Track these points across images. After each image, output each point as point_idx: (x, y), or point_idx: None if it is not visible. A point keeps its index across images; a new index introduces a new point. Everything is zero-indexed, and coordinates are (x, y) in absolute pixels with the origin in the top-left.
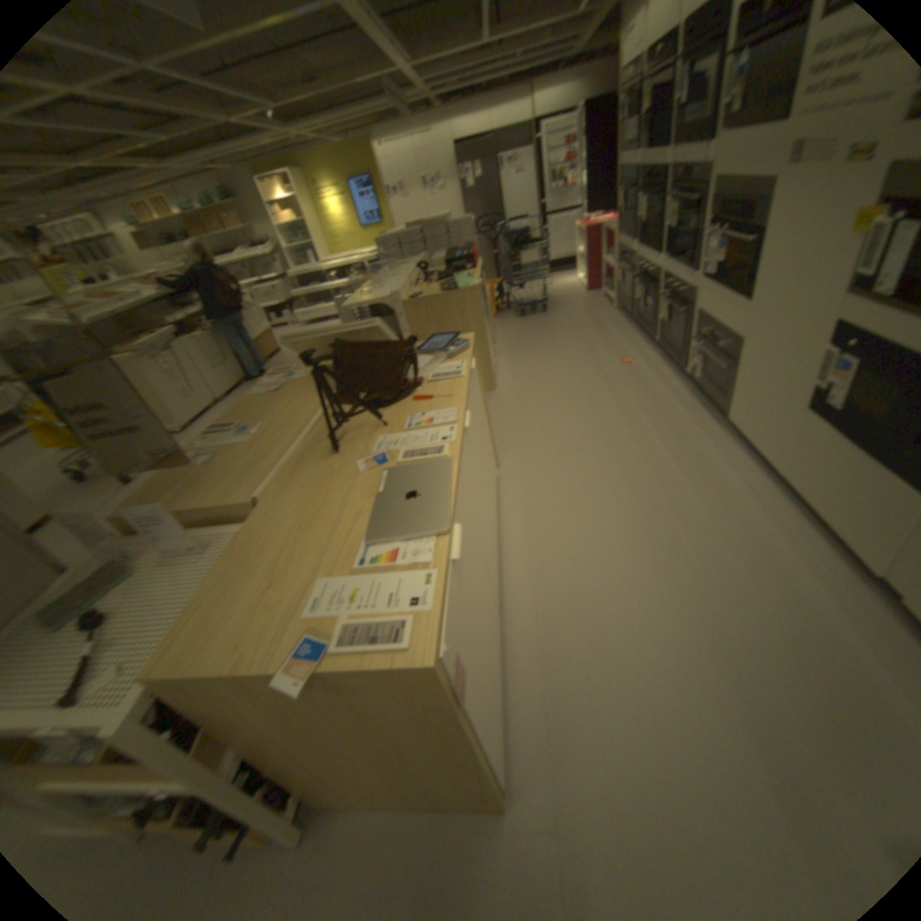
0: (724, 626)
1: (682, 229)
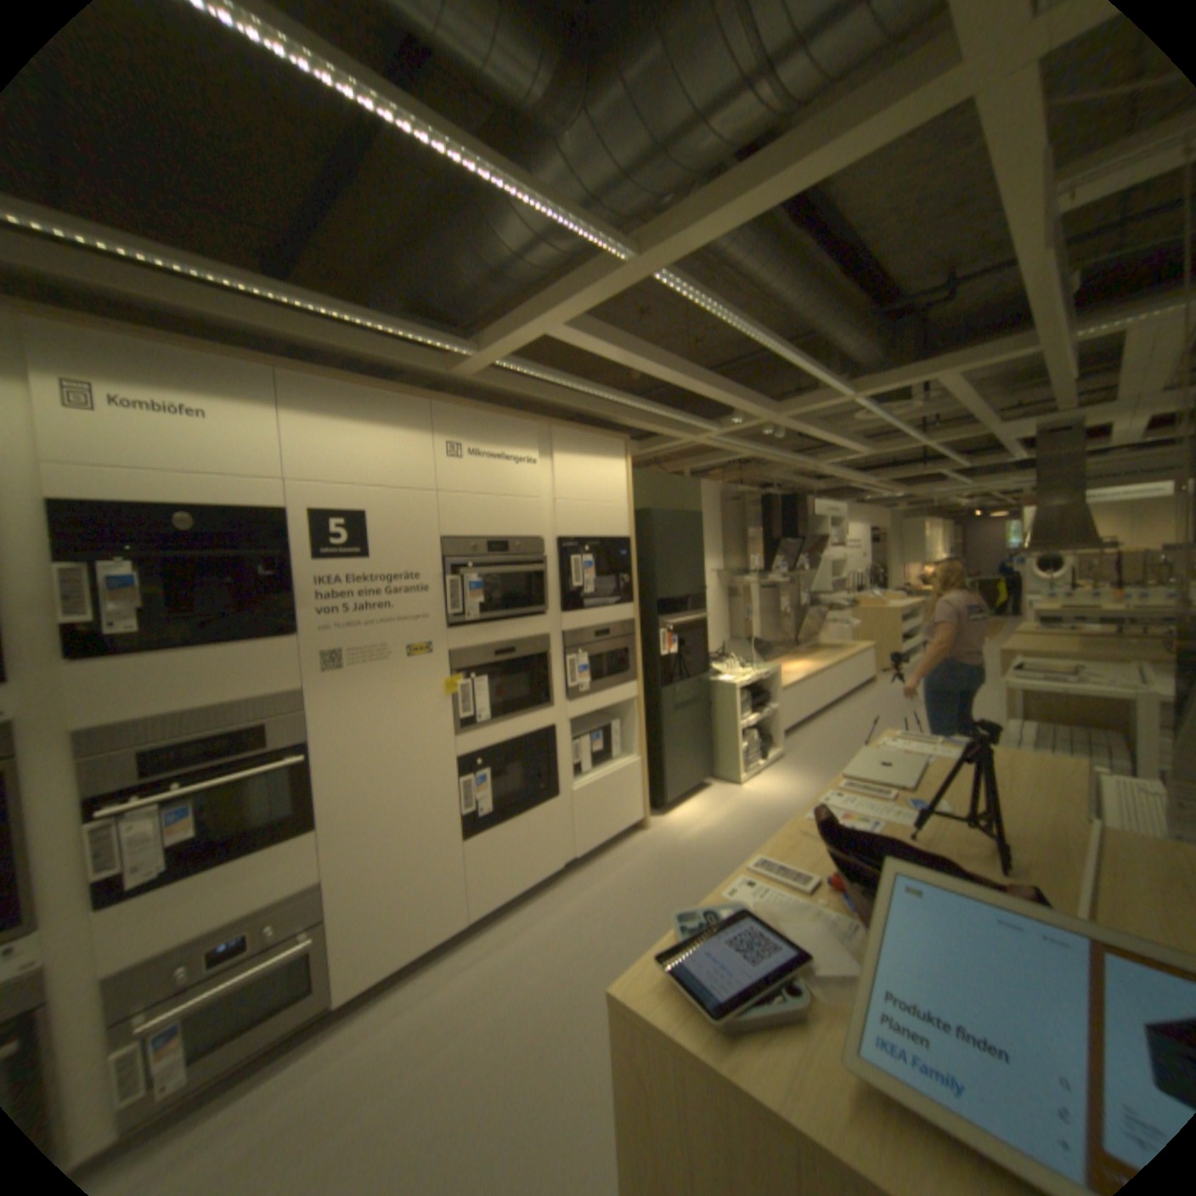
0: (658, 917)
1: None
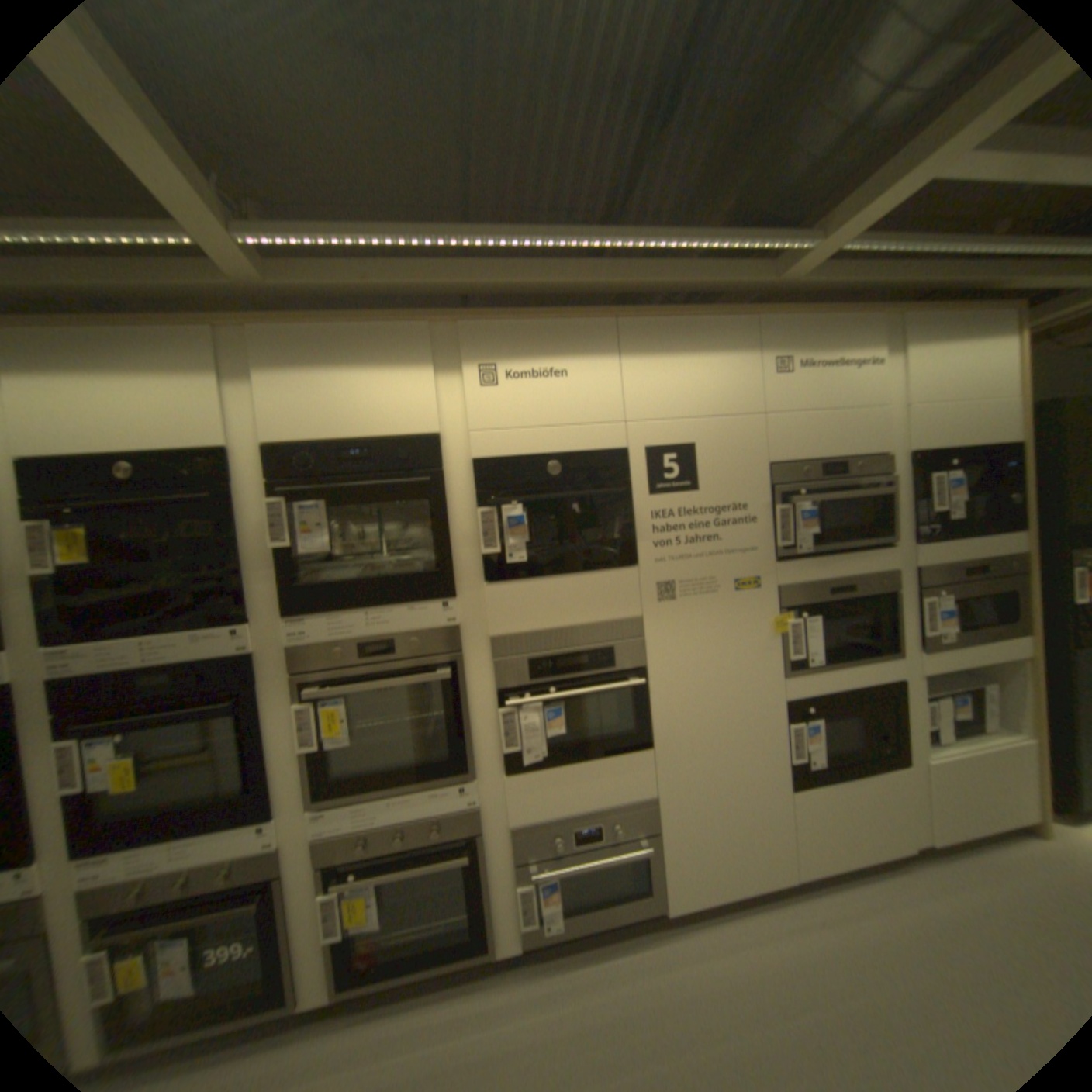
0: None
1: (342, 748)
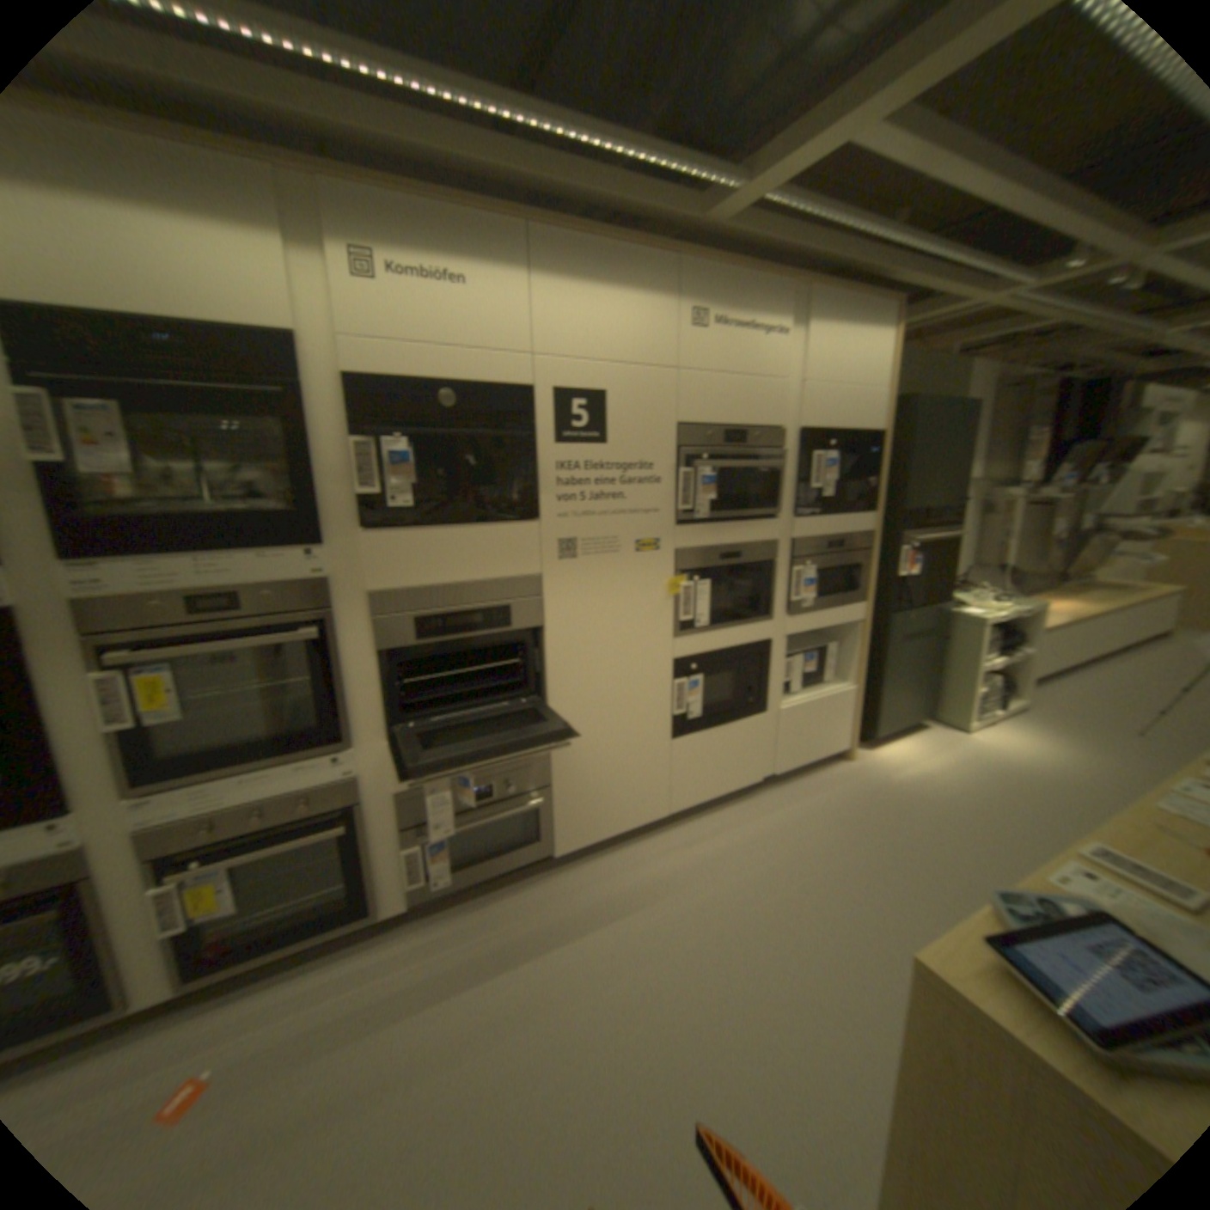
0: (871, 854)
1: (174, 723)
